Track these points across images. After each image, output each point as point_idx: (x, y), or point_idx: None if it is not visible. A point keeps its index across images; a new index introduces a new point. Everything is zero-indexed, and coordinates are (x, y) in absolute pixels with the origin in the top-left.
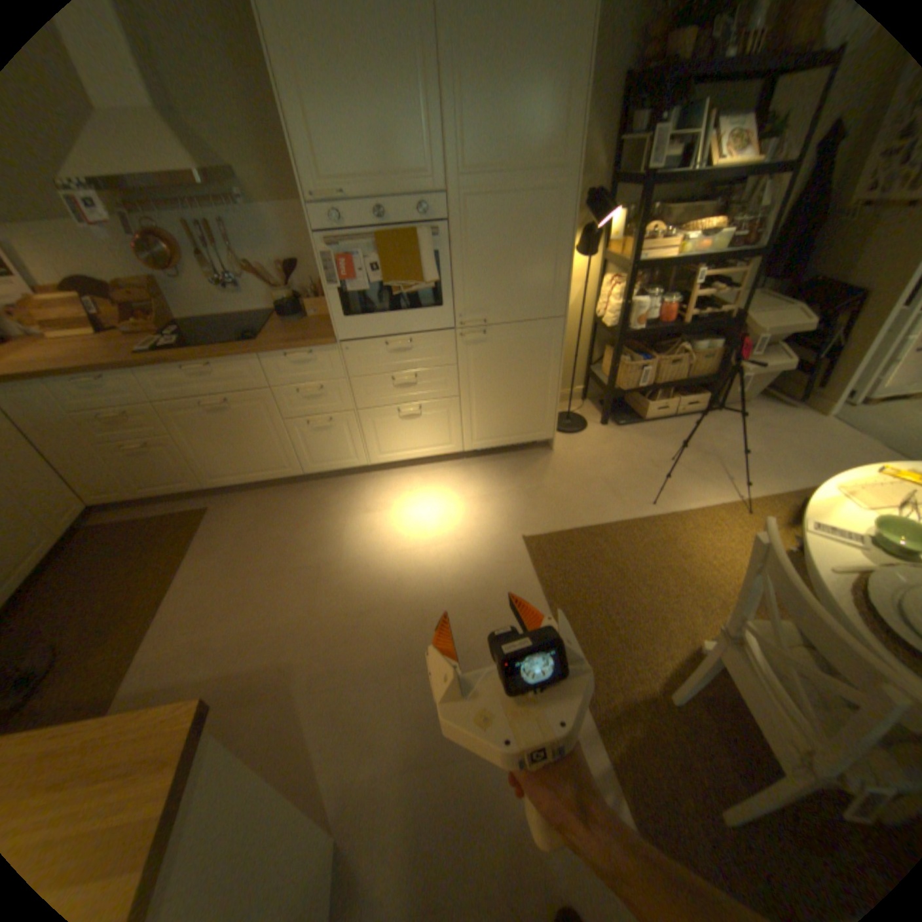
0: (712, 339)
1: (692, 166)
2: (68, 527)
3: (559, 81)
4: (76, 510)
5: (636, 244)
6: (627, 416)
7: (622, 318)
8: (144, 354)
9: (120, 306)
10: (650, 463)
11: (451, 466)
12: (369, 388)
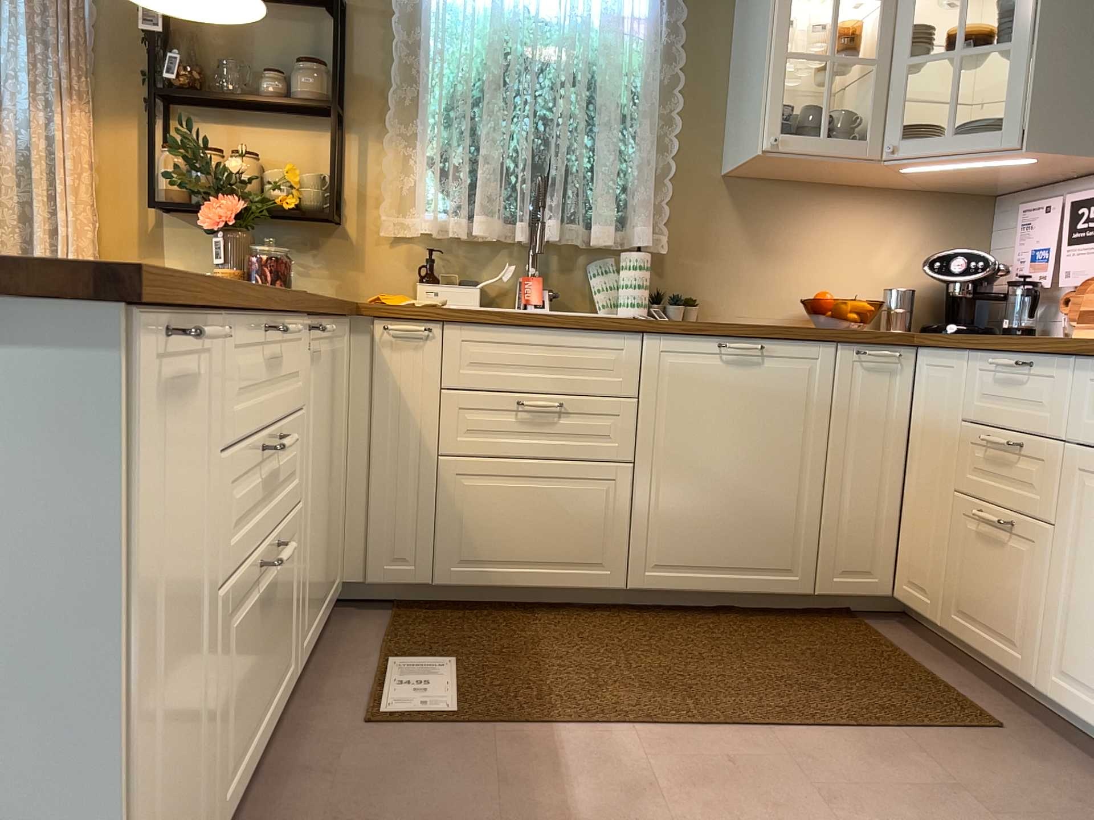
0: None
1: None
2: (843, 595)
3: None
4: (877, 587)
5: None
6: None
7: None
8: None
9: None
10: None
11: None
12: None
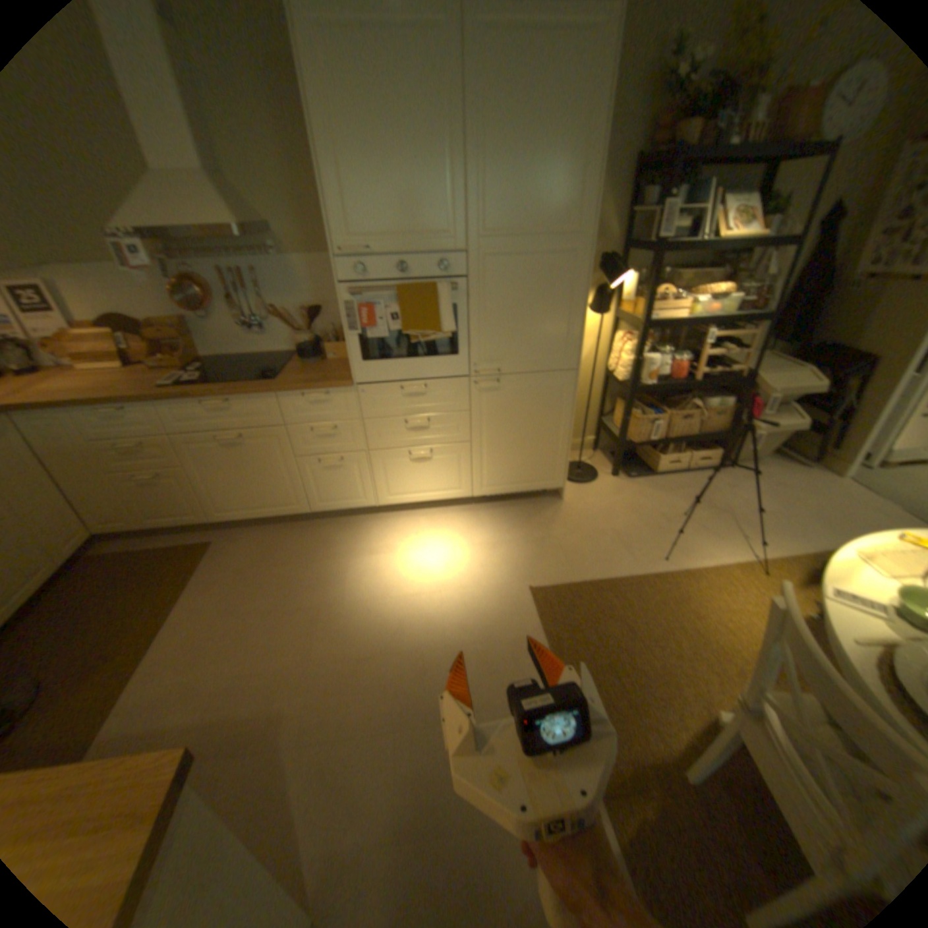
0: (724, 396)
1: (702, 237)
2: (73, 556)
3: (576, 160)
4: (84, 539)
5: (648, 305)
6: (640, 469)
7: (635, 373)
8: (170, 389)
9: (153, 343)
10: (663, 517)
11: (460, 511)
12: (383, 431)
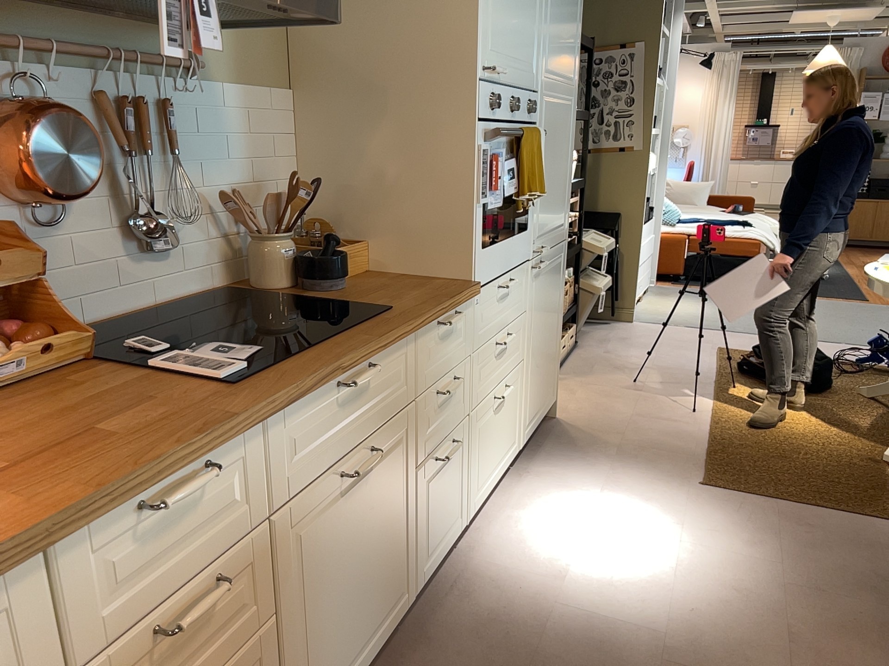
0: None
1: None
2: None
3: (576, 14)
4: None
5: None
6: None
7: None
8: (257, 375)
9: None
10: (628, 388)
11: (514, 480)
12: (482, 366)
